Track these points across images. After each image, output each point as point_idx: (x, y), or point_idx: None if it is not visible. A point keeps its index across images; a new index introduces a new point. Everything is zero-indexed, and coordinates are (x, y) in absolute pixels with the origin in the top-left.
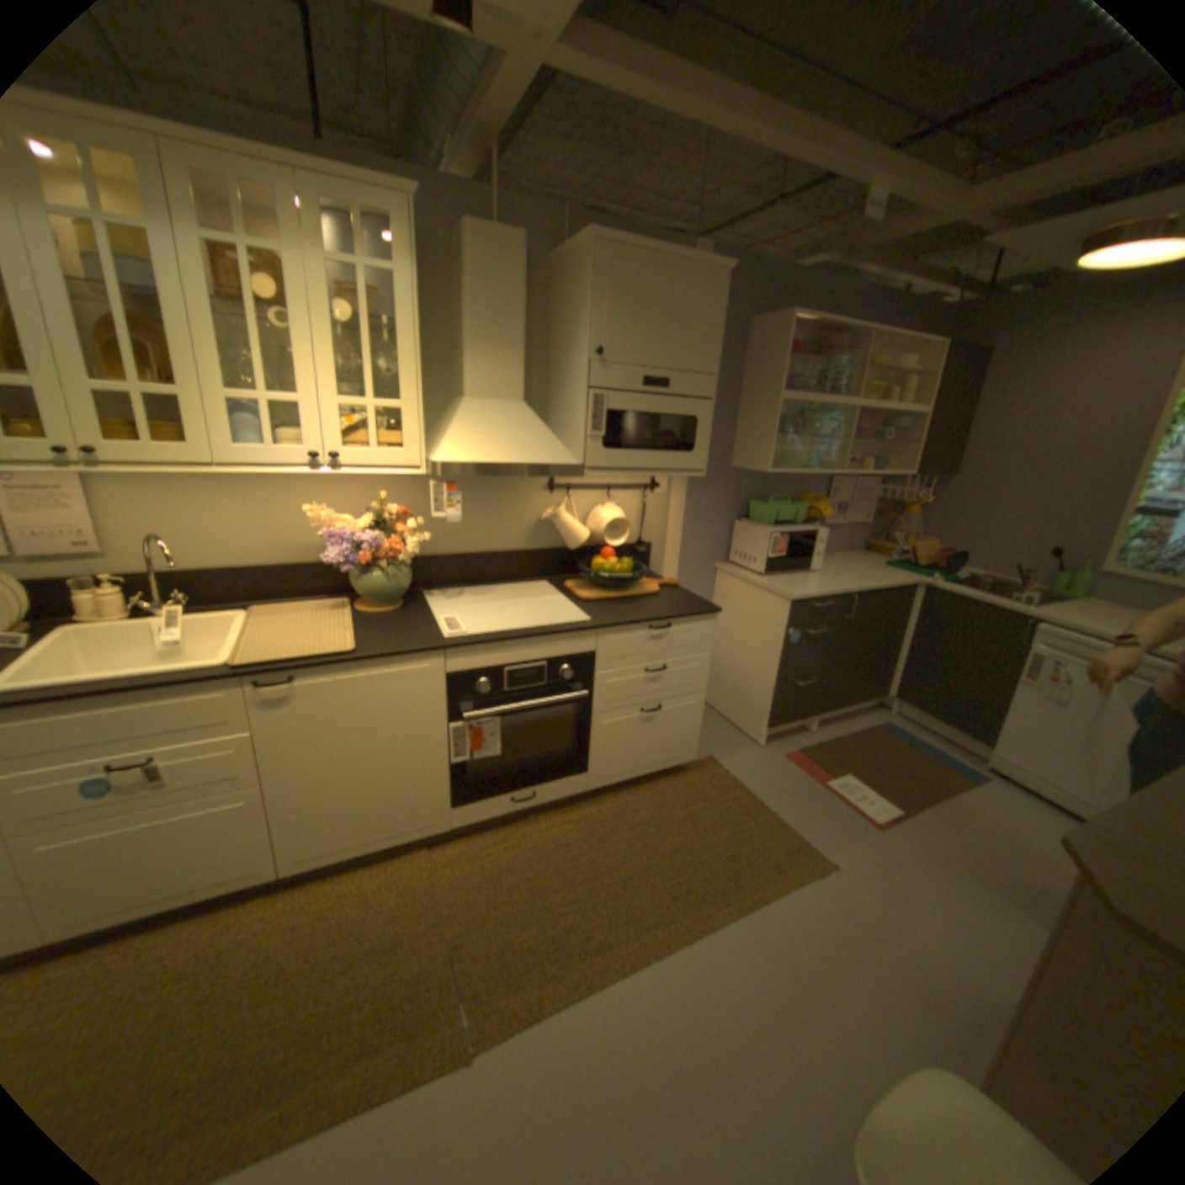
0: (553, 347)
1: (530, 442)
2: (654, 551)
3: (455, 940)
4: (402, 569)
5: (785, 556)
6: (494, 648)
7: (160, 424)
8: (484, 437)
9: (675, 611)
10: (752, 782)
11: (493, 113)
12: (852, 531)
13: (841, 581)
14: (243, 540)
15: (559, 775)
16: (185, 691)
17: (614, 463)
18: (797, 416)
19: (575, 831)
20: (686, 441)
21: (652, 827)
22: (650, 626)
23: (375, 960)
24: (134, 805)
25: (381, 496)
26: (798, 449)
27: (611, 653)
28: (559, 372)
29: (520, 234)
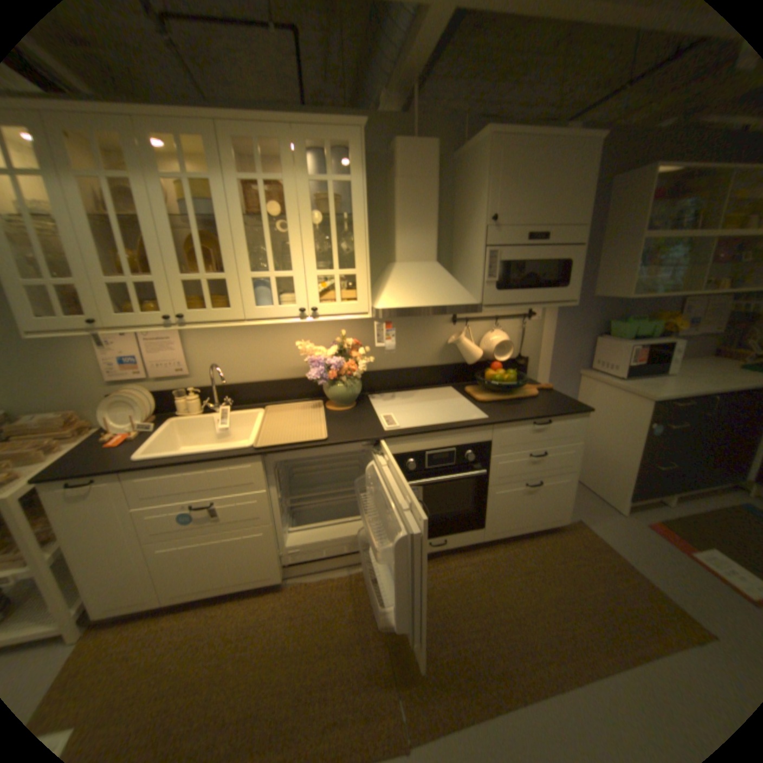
0: (456, 220)
1: (442, 290)
2: (531, 362)
3: (394, 647)
4: (355, 381)
5: (646, 363)
6: (418, 438)
7: (215, 298)
8: (409, 289)
9: (555, 410)
10: (621, 547)
11: (415, 57)
12: (704, 340)
13: (700, 383)
14: (261, 365)
15: (464, 529)
16: (229, 463)
17: (504, 299)
18: (654, 250)
19: (477, 572)
20: (562, 278)
21: (537, 576)
22: (534, 422)
23: (341, 652)
24: (203, 531)
25: (341, 333)
26: (657, 277)
27: (504, 442)
28: (460, 237)
29: (434, 142)
